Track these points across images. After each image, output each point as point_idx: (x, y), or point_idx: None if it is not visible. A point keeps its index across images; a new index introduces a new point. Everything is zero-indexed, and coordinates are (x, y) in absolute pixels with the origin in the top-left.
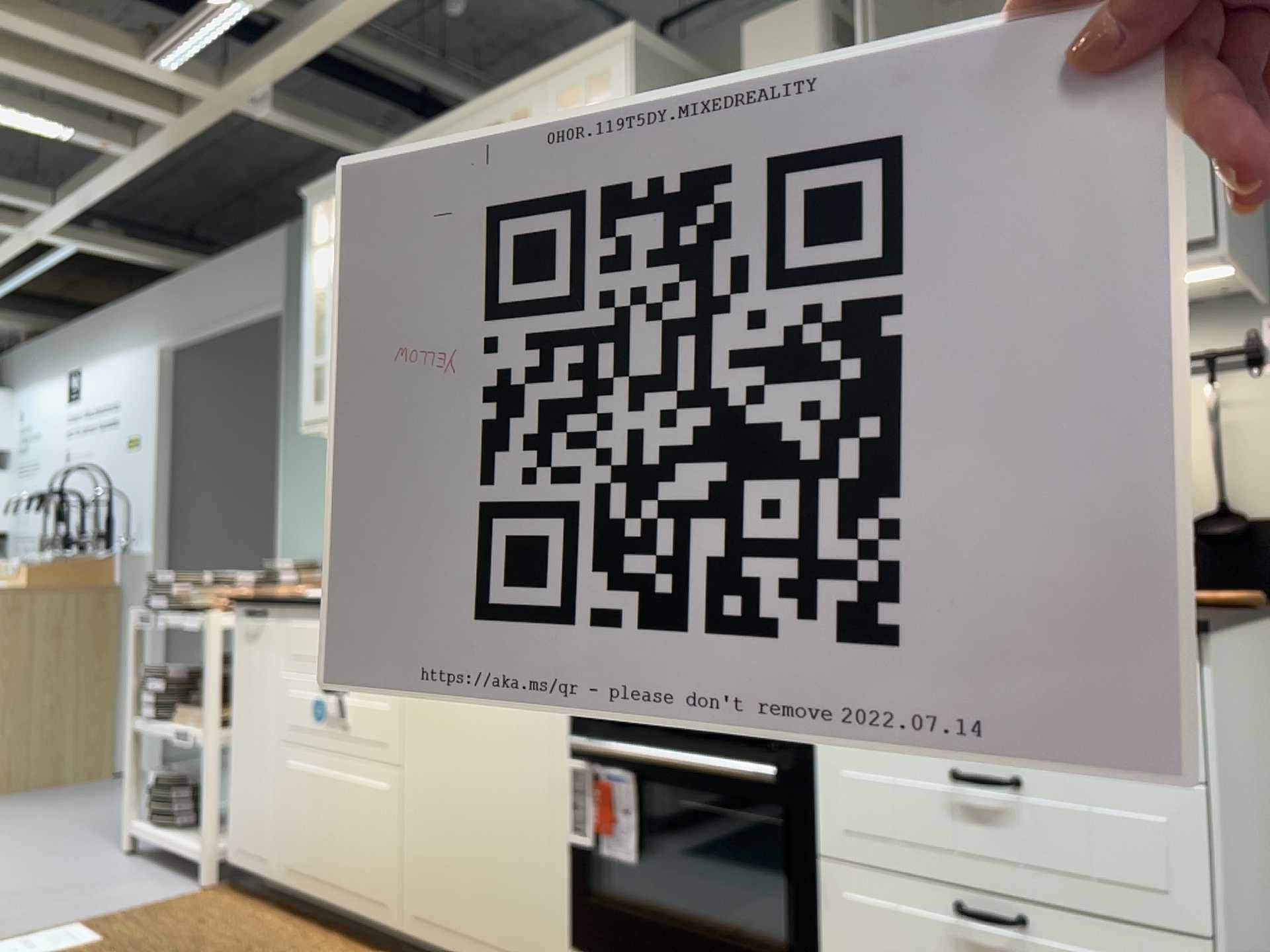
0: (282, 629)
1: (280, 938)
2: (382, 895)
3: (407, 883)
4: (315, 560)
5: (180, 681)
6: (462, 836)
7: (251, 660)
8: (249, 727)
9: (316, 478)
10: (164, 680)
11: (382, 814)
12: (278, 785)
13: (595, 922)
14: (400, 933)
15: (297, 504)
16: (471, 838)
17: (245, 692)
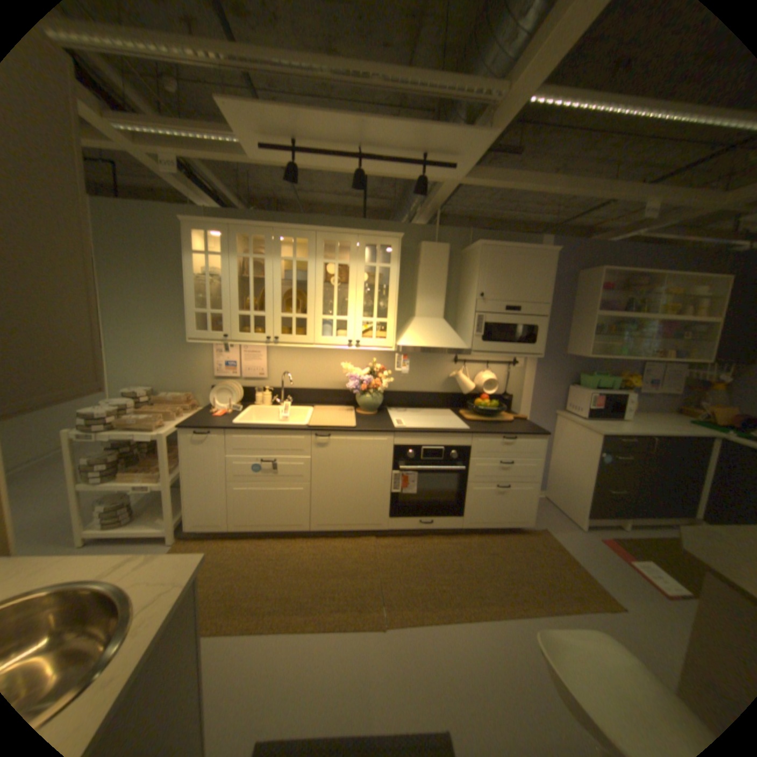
0: (225, 439)
1: (249, 549)
2: (300, 522)
3: (315, 516)
4: (145, 388)
5: (110, 462)
6: (344, 498)
7: (199, 452)
8: (200, 479)
9: (139, 348)
10: (100, 464)
11: (301, 498)
12: (226, 498)
13: (398, 509)
14: (310, 531)
15: (122, 359)
16: (349, 498)
17: (194, 465)
